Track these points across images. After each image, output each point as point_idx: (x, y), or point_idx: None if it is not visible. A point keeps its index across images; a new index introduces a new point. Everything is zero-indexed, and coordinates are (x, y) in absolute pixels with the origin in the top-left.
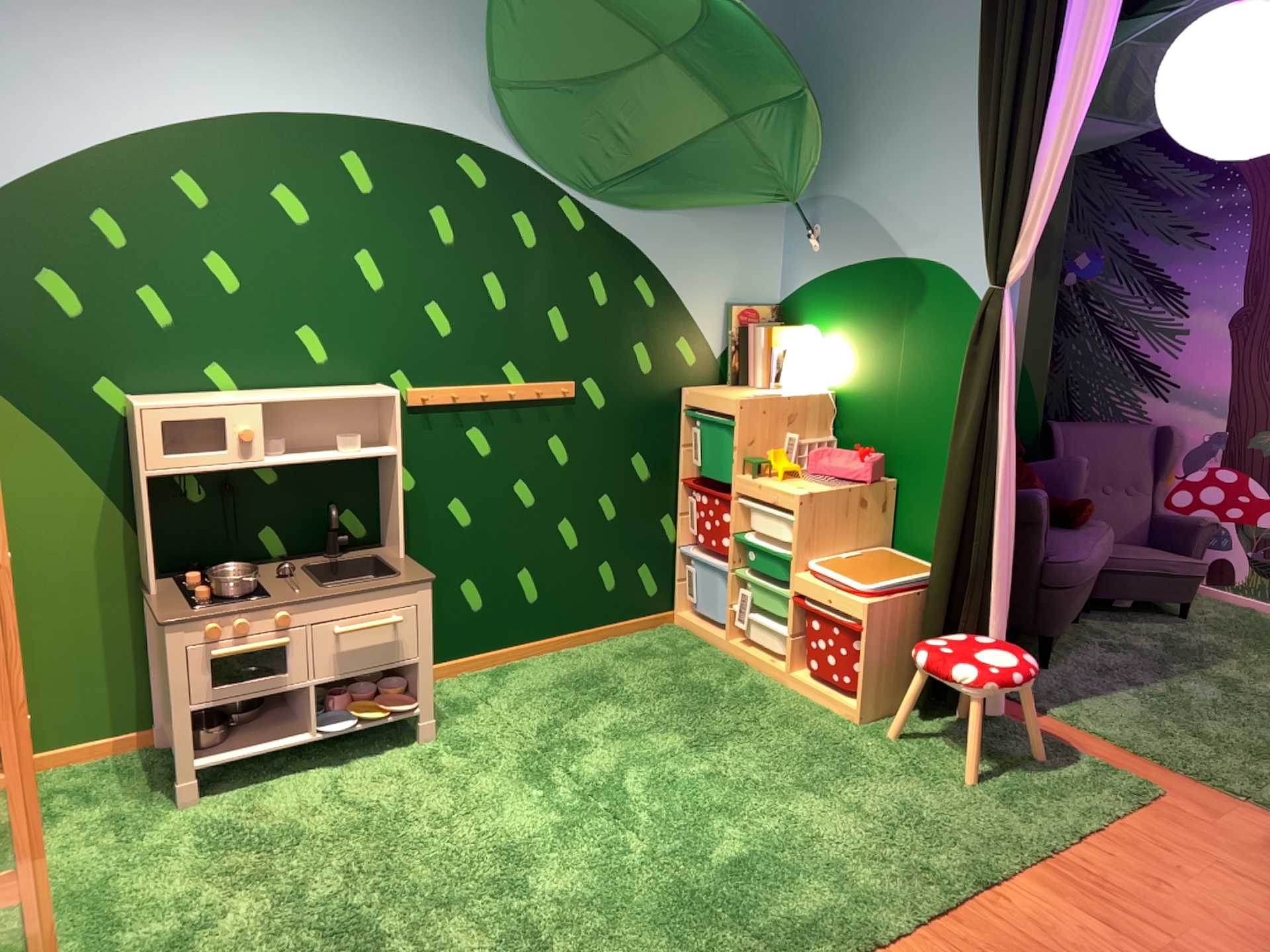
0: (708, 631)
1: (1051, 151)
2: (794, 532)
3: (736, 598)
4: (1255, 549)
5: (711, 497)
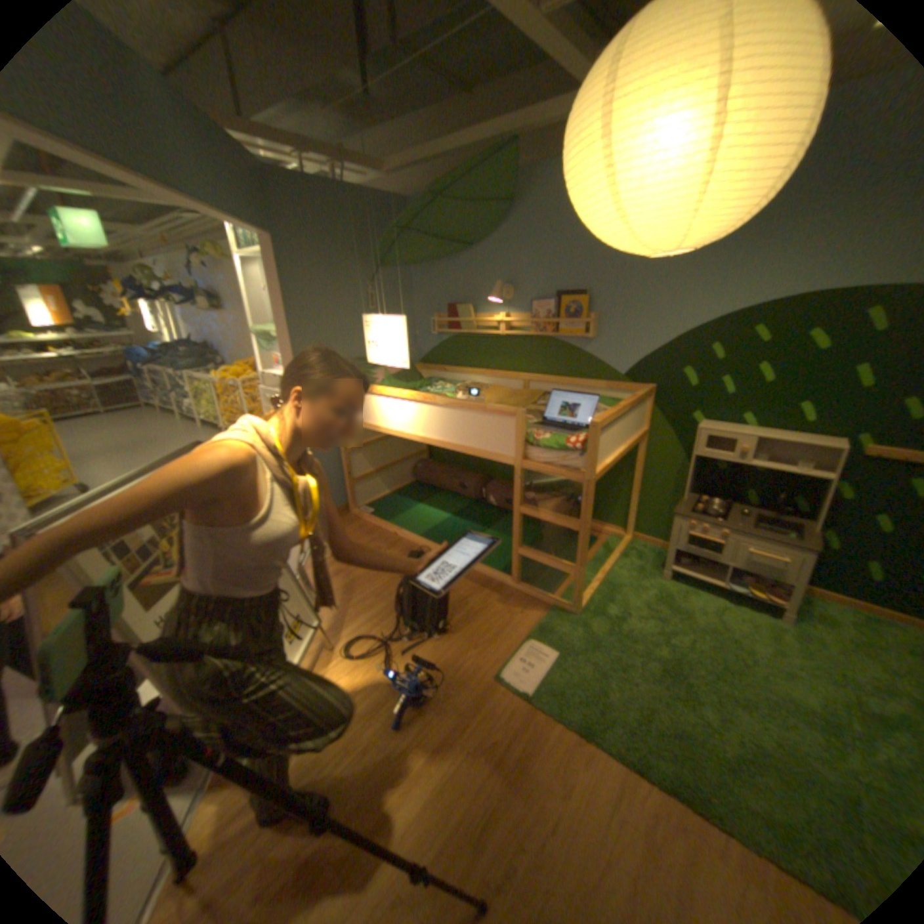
0: None
1: None
2: None
3: None
4: None
5: None
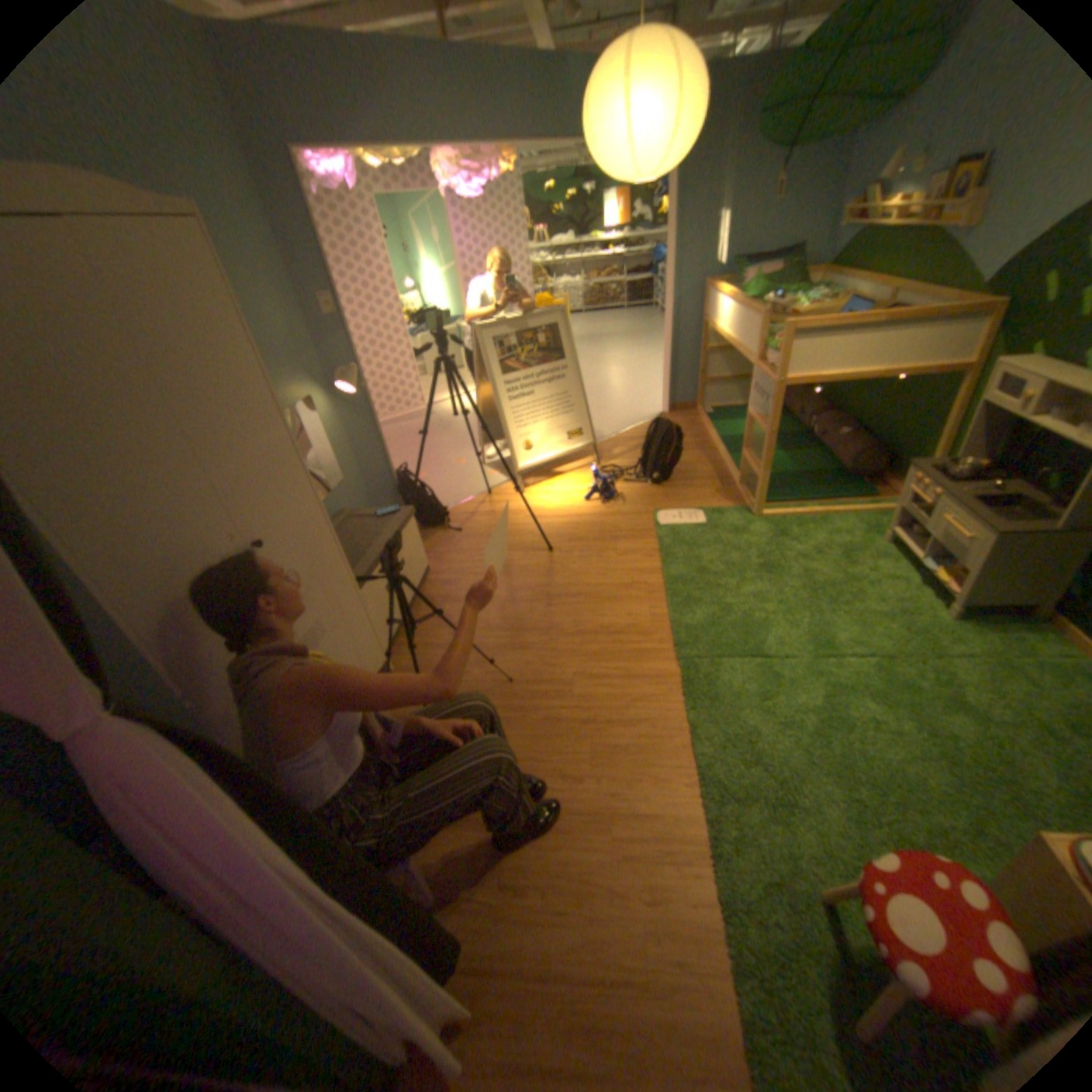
0: None
1: None
2: None
3: None
4: None
5: None
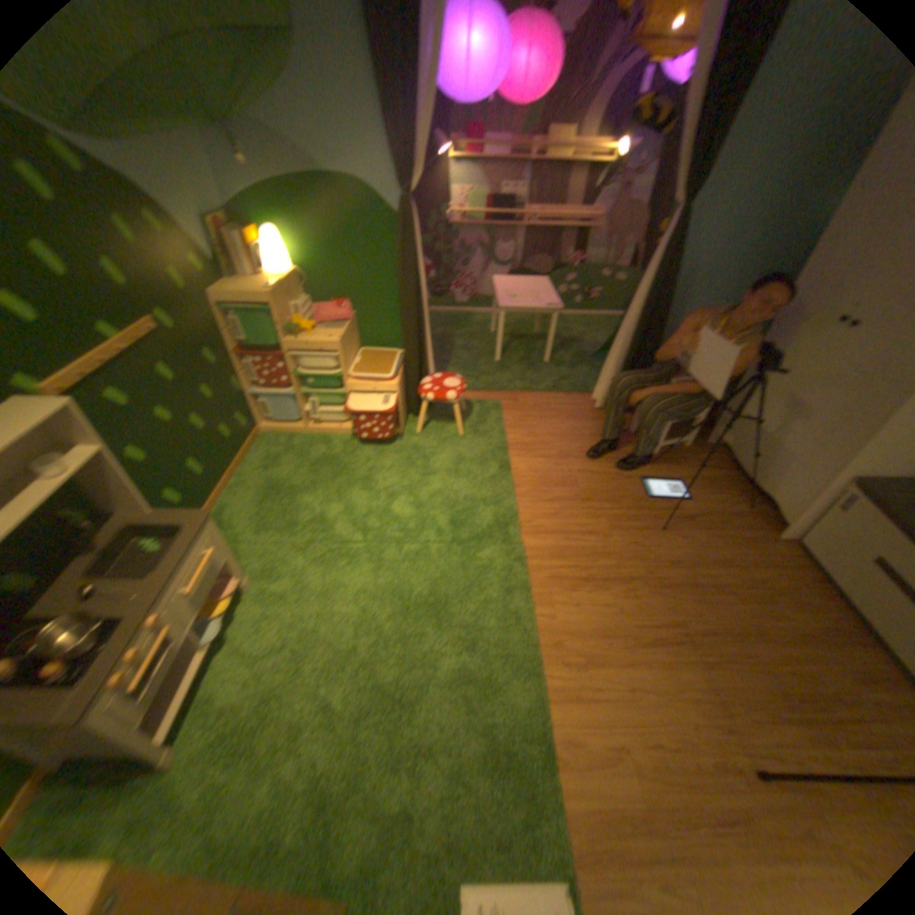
0: (289, 427)
1: (421, 100)
2: (335, 361)
3: (302, 405)
4: (432, 288)
5: (266, 357)
